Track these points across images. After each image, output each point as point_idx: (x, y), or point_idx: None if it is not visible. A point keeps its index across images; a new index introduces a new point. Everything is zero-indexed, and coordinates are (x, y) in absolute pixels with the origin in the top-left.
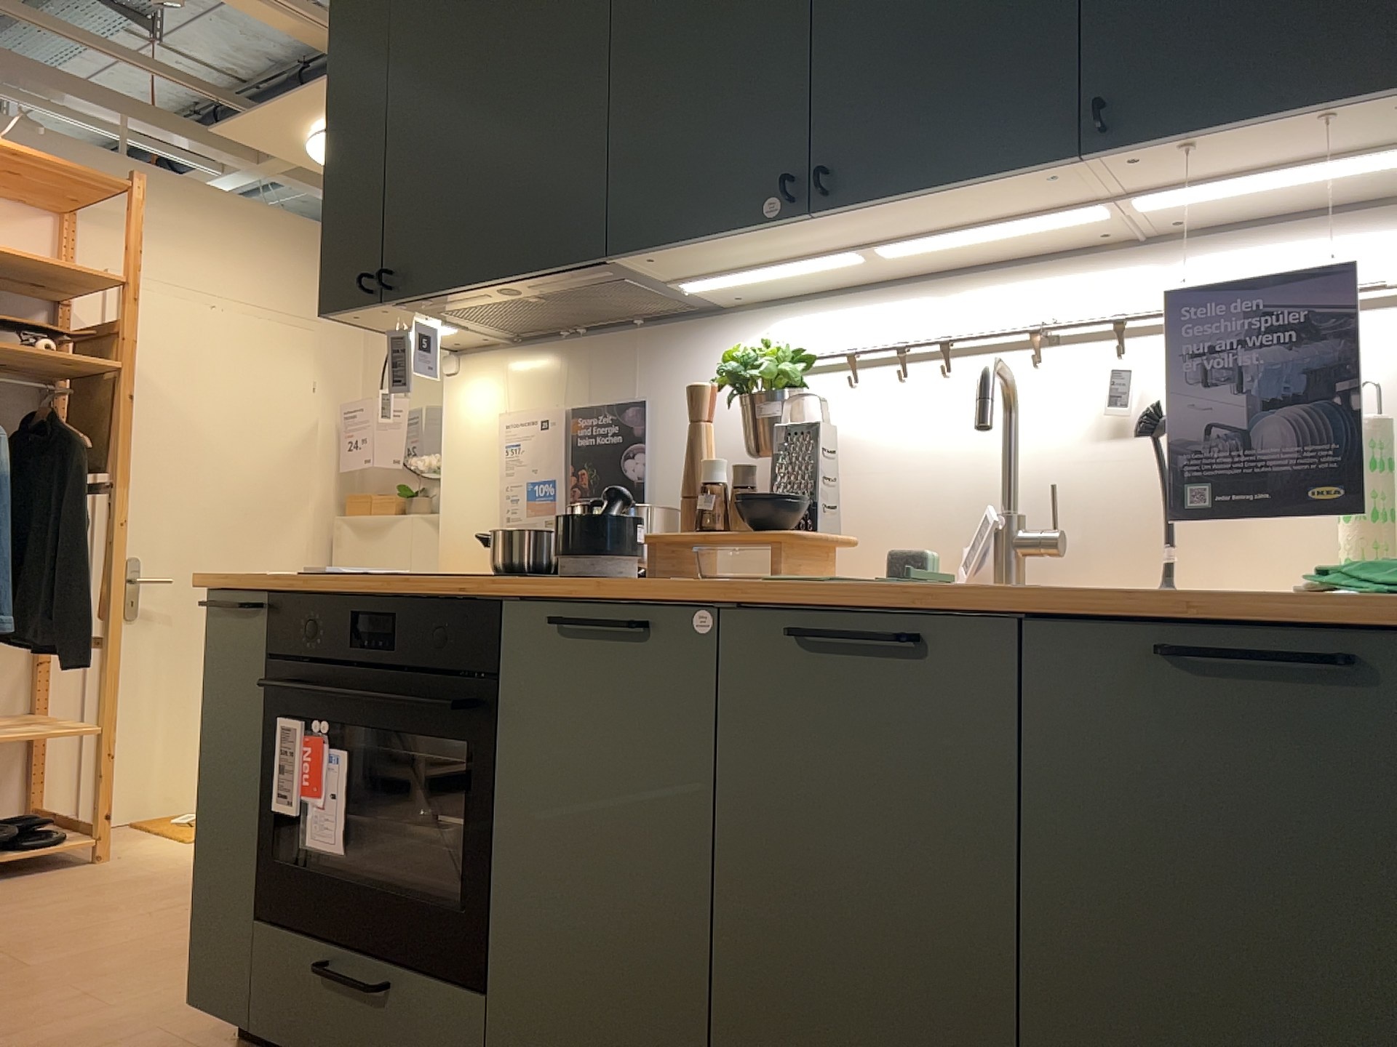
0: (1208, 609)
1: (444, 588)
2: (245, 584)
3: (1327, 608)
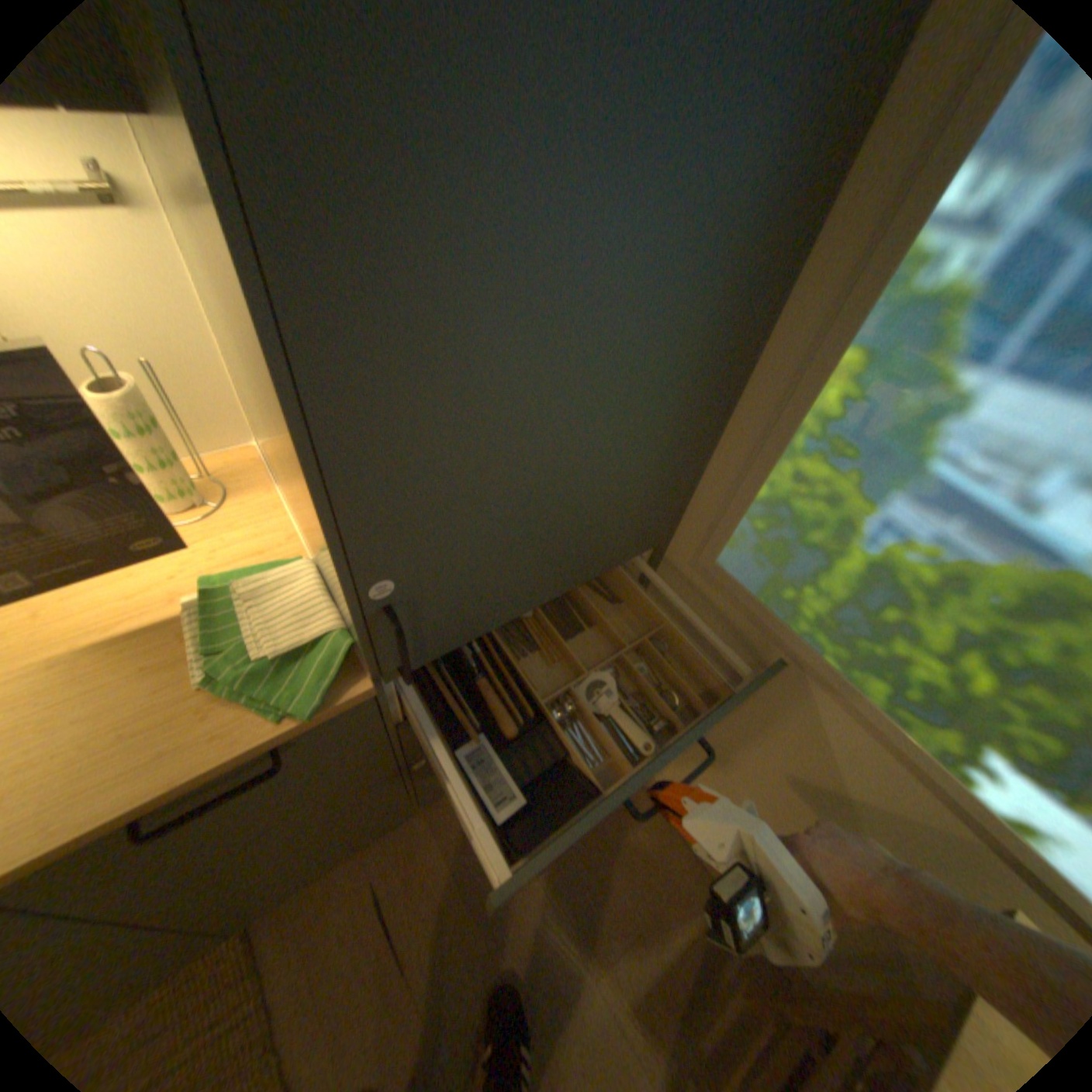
0: (154, 807)
1: None
2: None
3: (249, 761)
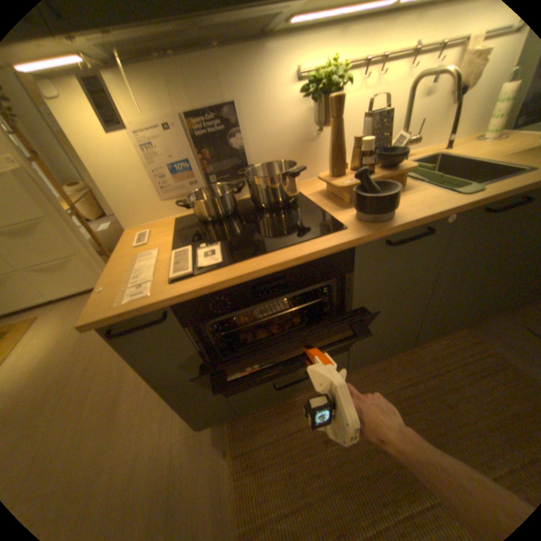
0: None
1: (314, 251)
2: (144, 309)
3: None
